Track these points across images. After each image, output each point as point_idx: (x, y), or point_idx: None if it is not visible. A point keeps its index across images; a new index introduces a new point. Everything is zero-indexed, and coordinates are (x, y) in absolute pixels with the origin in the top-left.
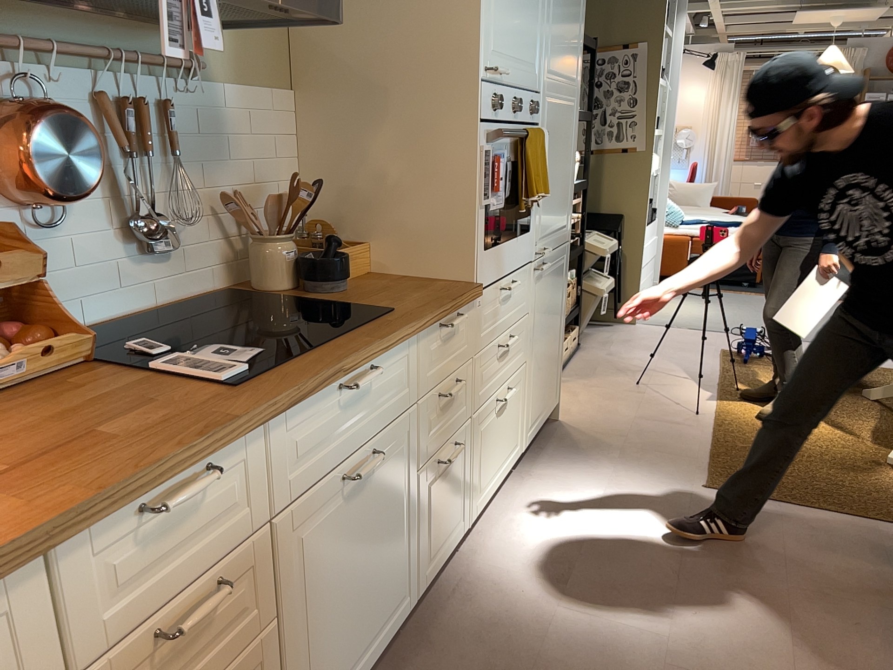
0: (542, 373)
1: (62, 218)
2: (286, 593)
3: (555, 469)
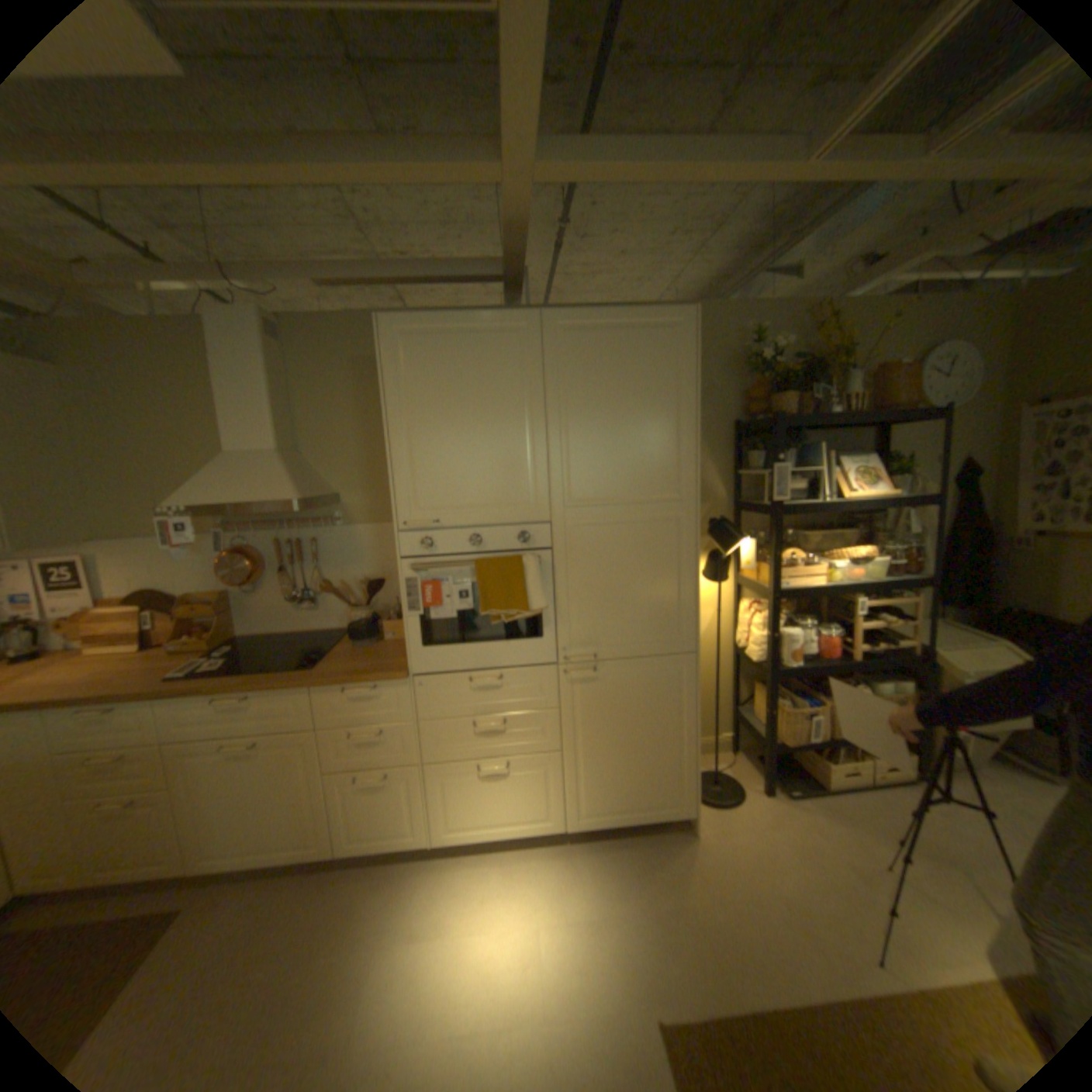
0: (612, 772)
1: (258, 590)
2: (177, 784)
3: (593, 872)
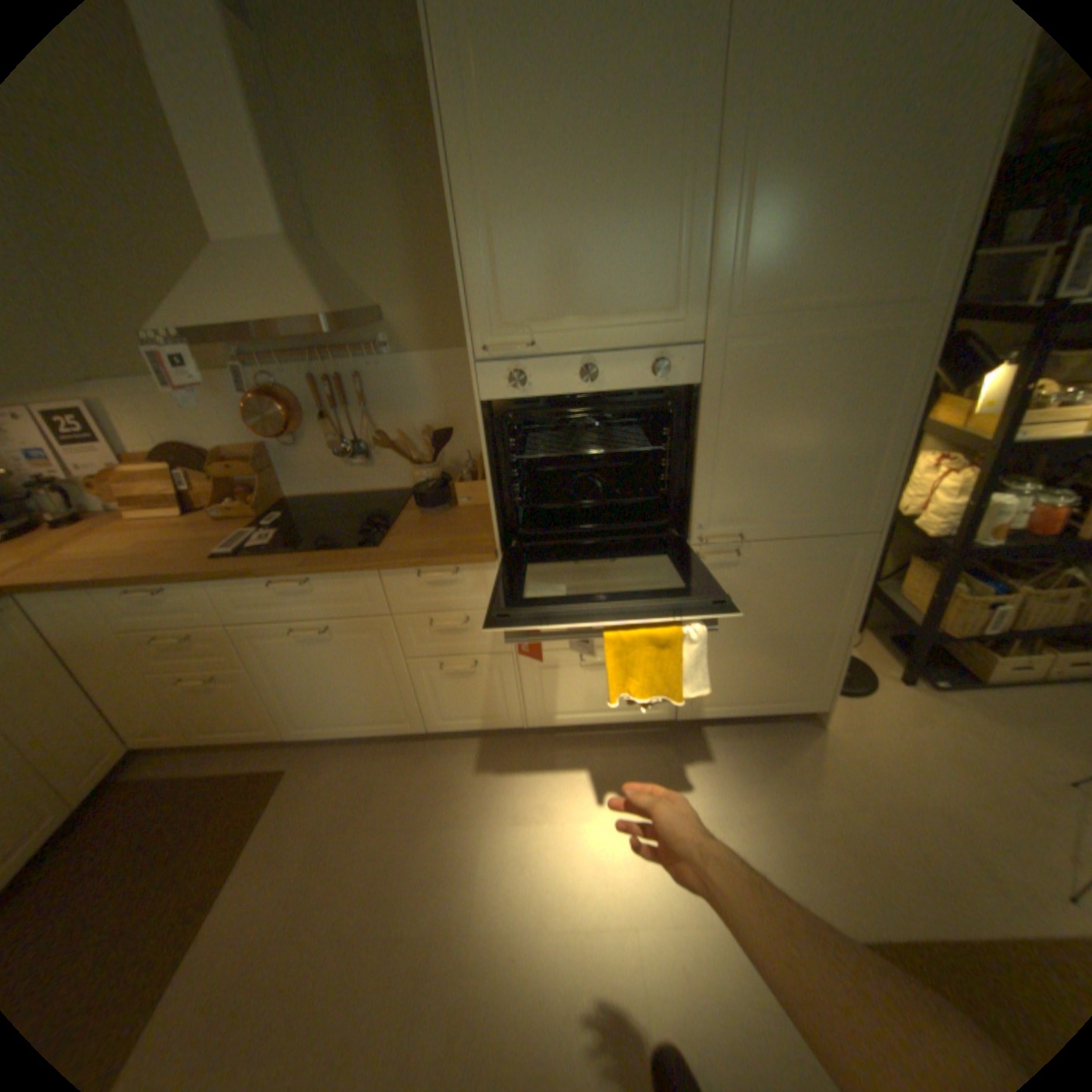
0: (739, 665)
1: (298, 441)
2: (251, 663)
3: (706, 760)
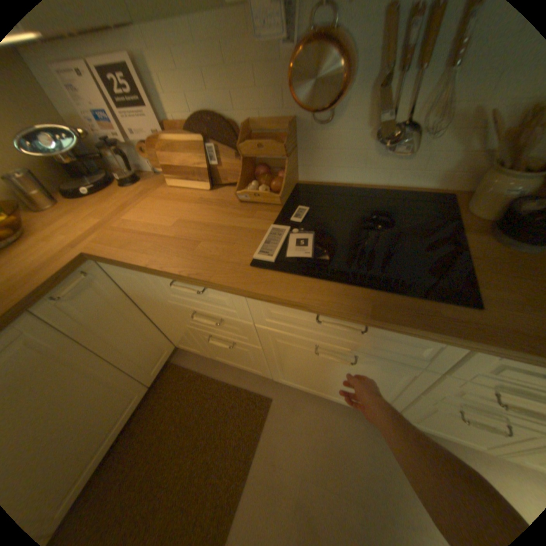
0: None
1: (336, 117)
2: (269, 347)
3: None
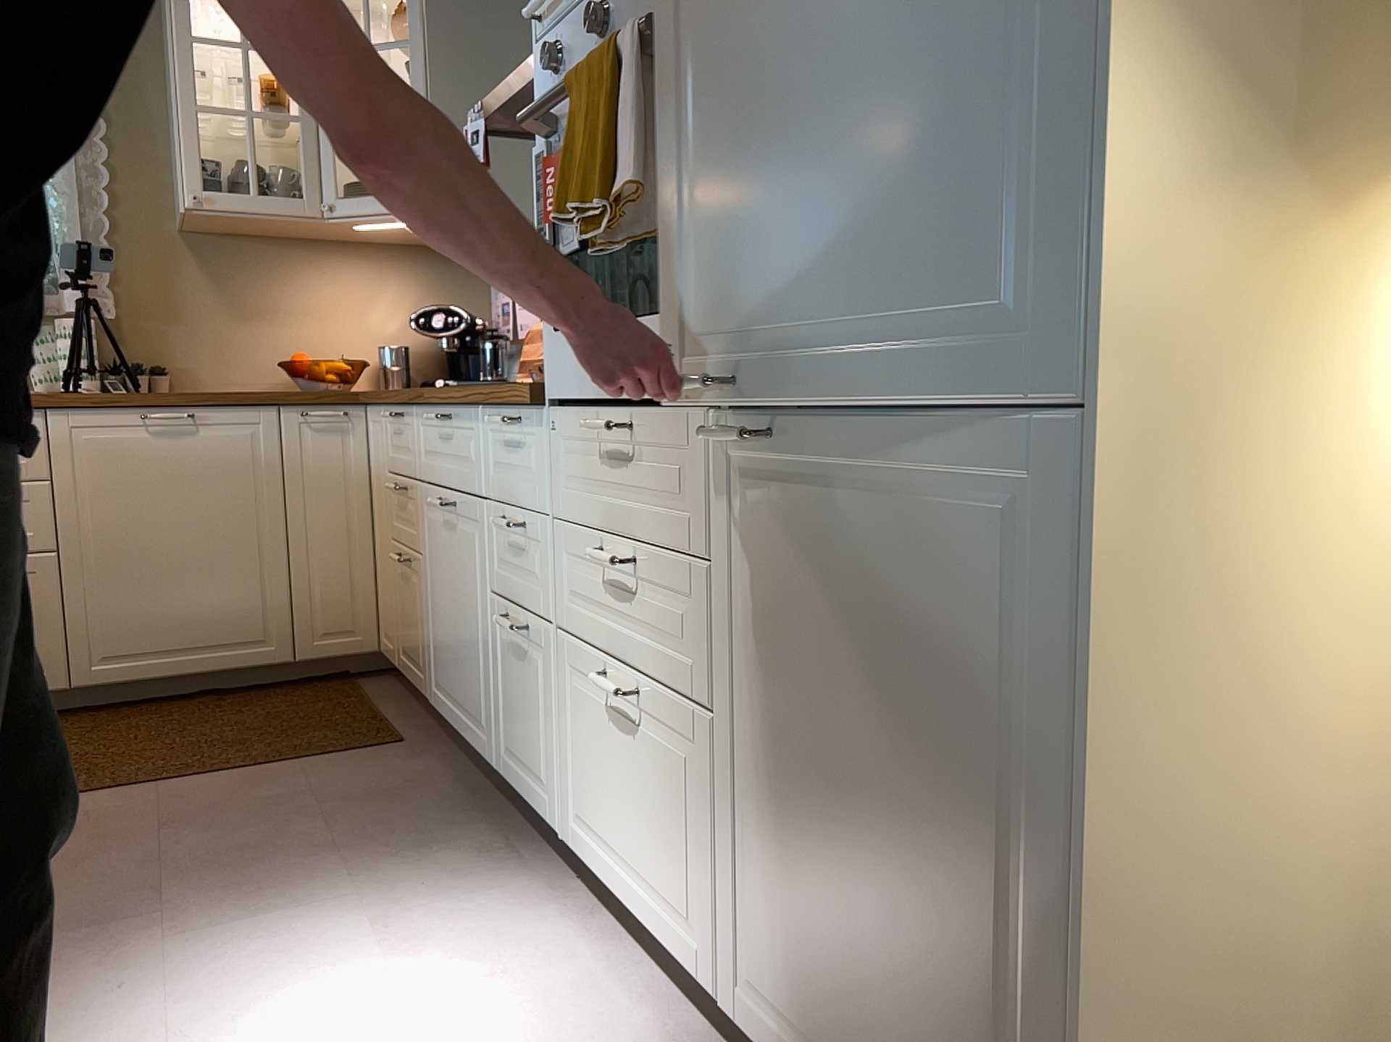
0: (818, 887)
1: None
2: (424, 547)
3: None
